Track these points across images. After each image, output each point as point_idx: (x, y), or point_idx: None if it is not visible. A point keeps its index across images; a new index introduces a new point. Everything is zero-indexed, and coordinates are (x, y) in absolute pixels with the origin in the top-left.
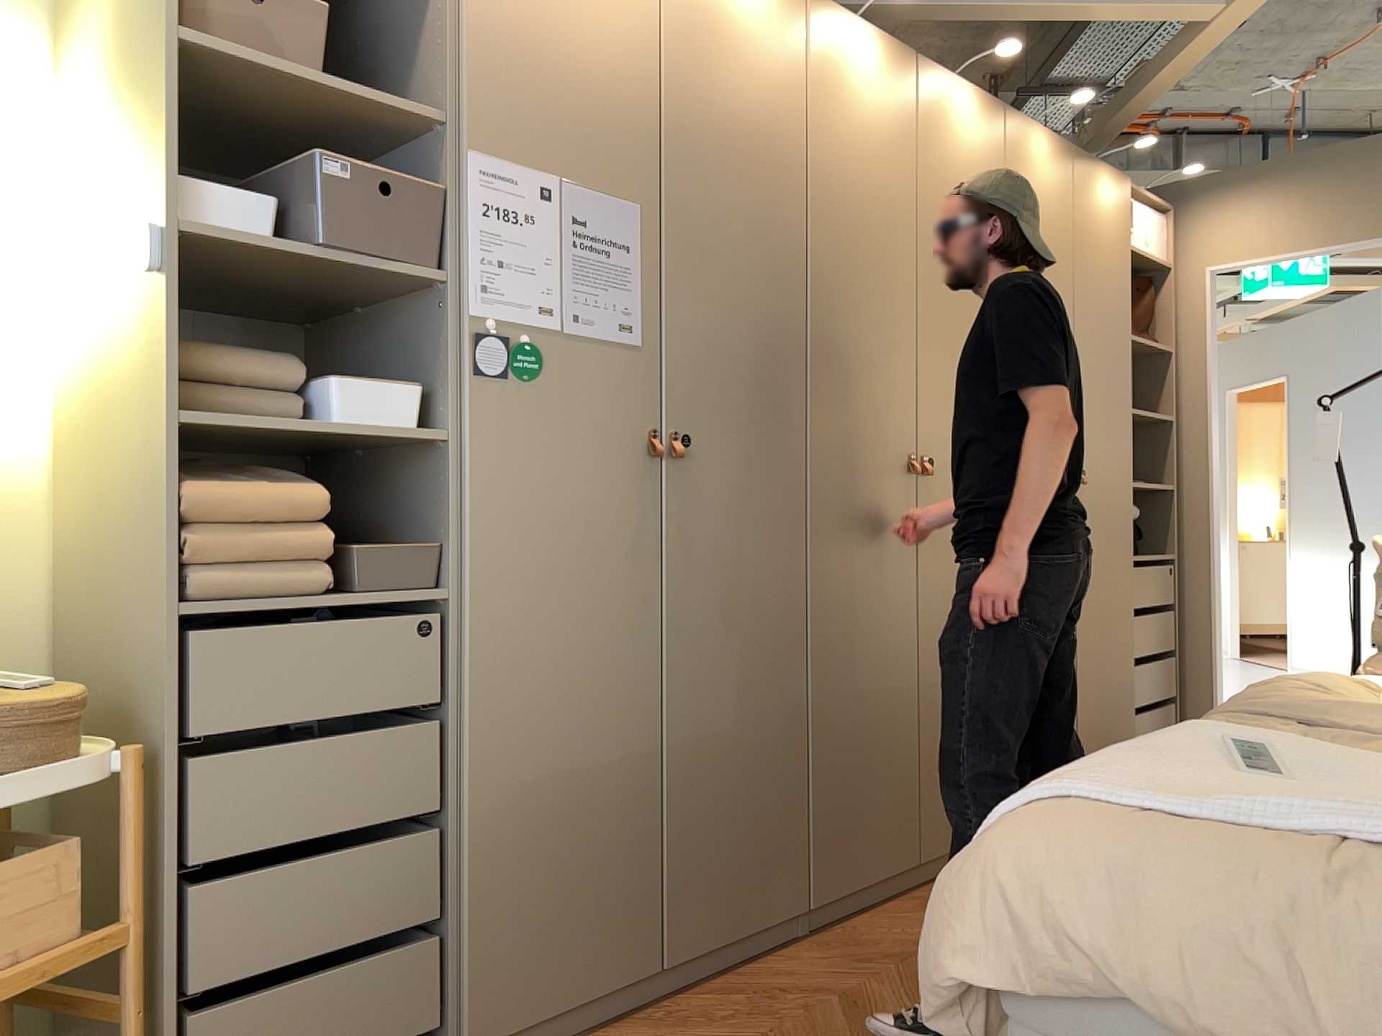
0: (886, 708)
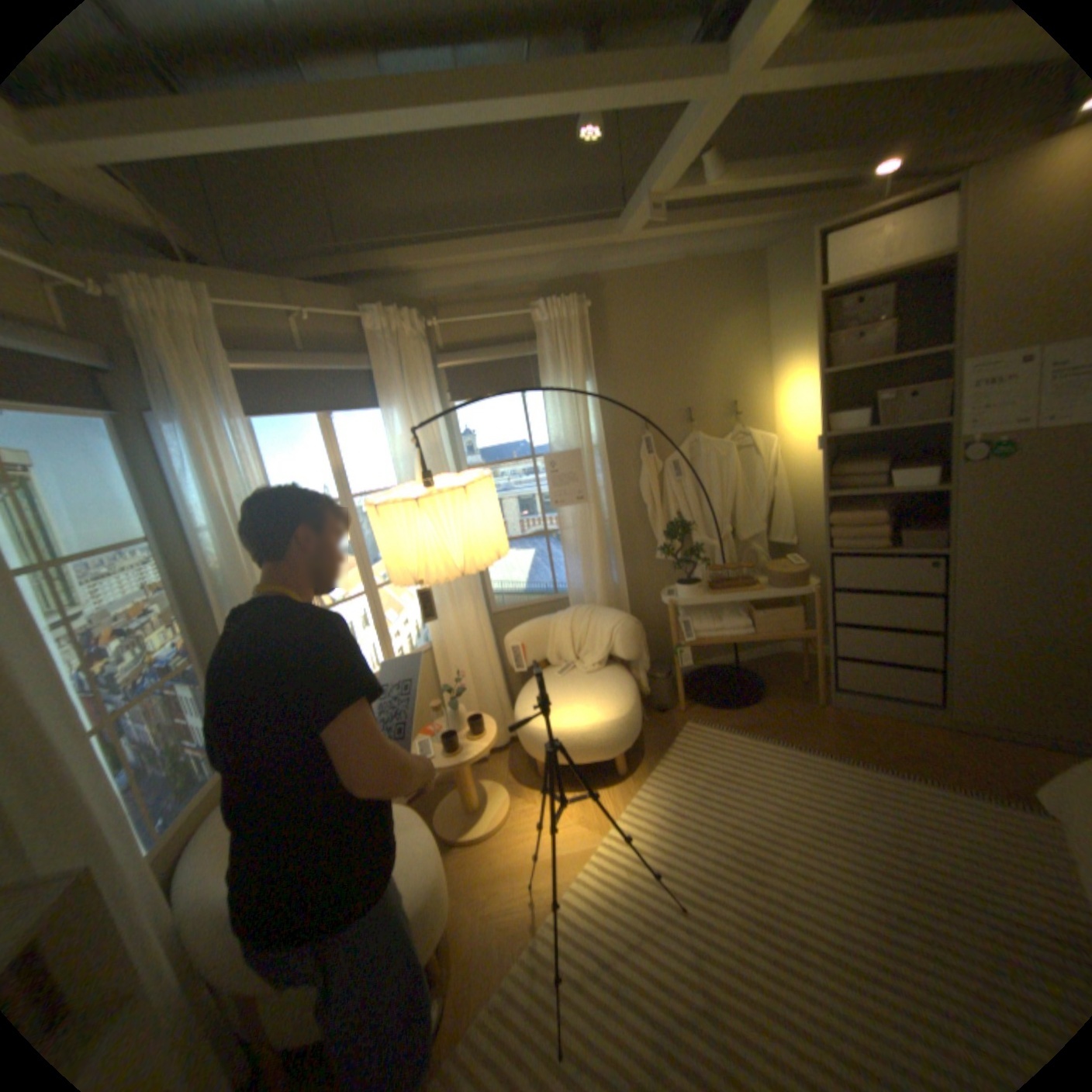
0: None
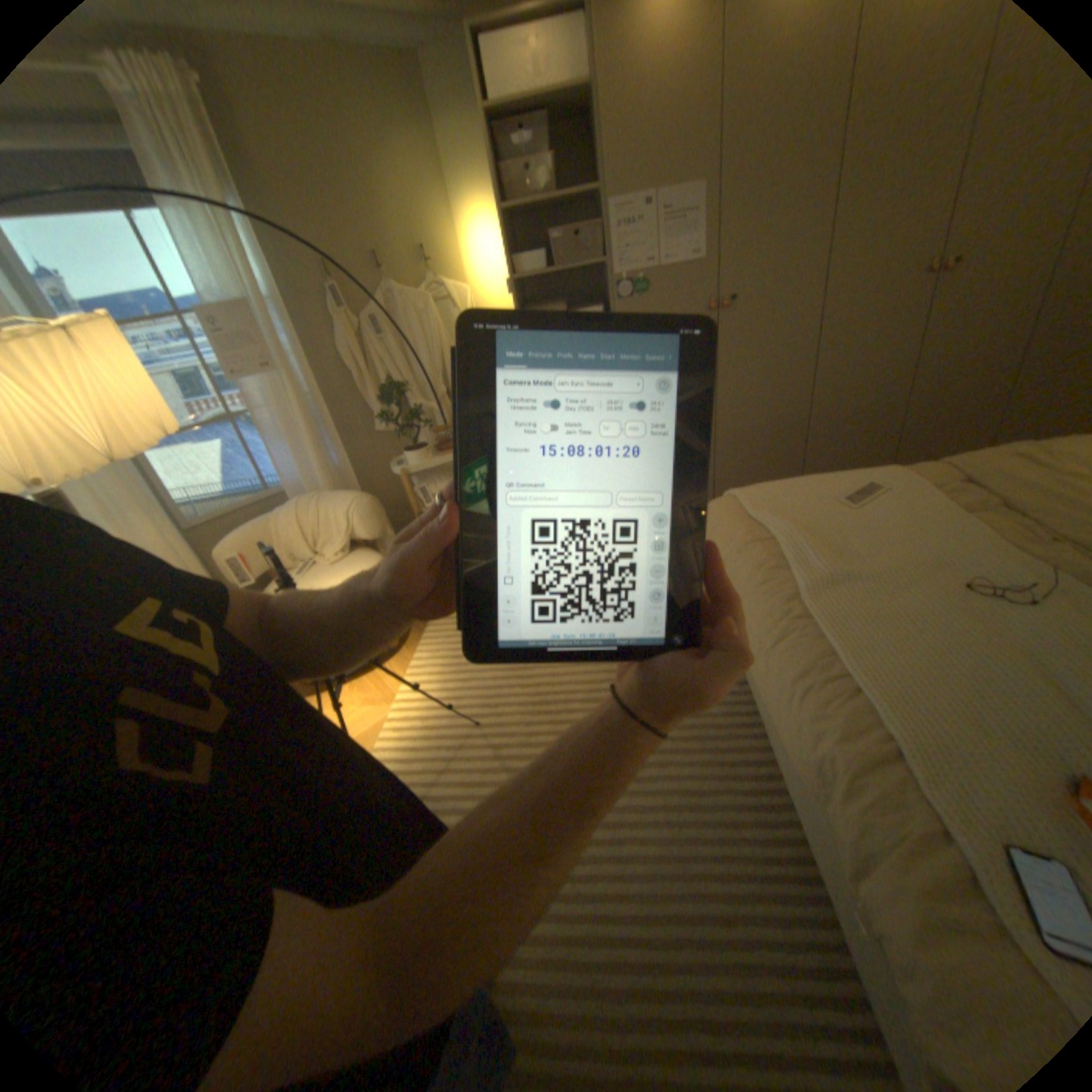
0: (870, 413)
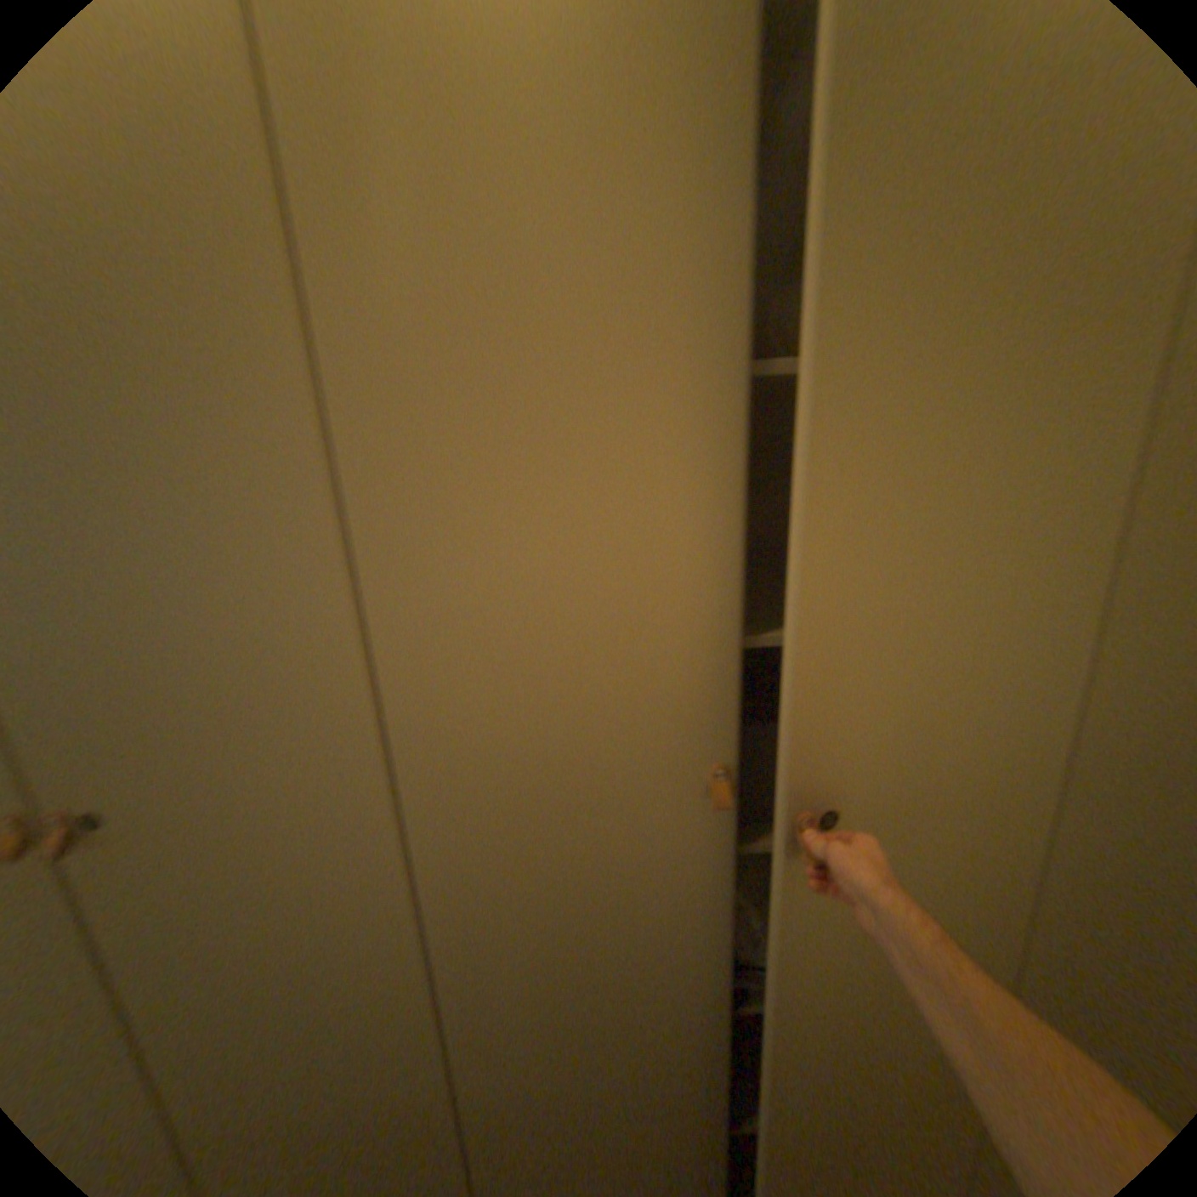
0: (633, 1107)
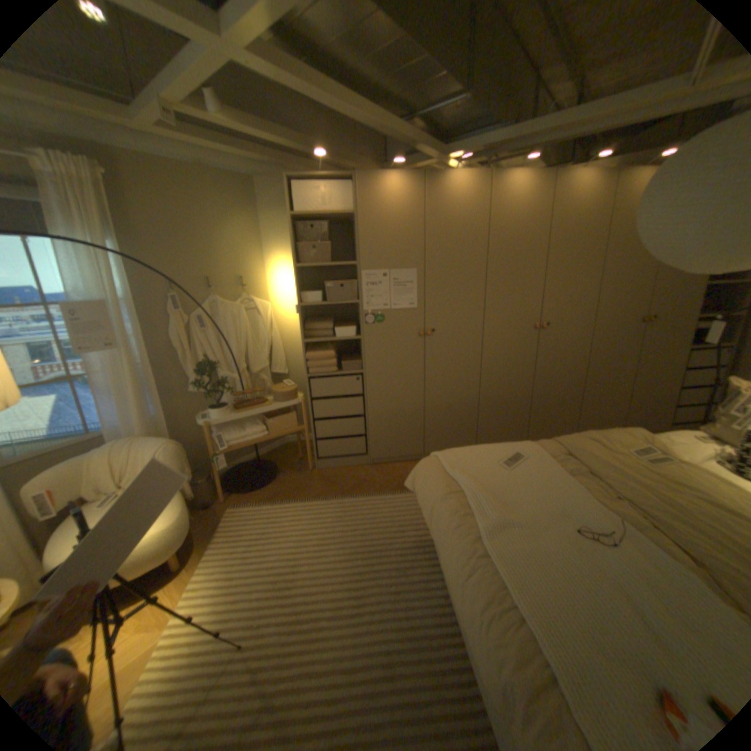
0: (512, 401)
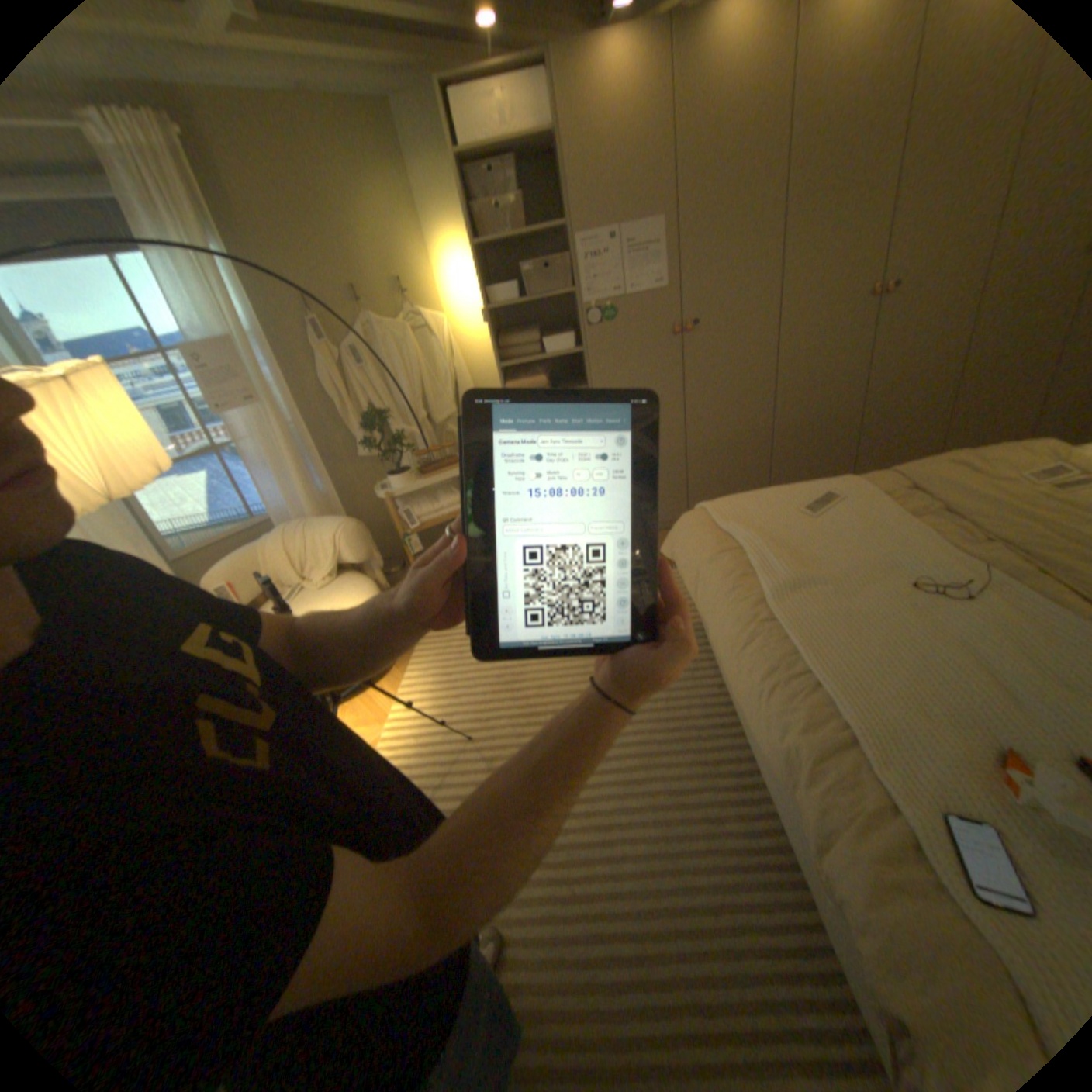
0: (828, 425)
